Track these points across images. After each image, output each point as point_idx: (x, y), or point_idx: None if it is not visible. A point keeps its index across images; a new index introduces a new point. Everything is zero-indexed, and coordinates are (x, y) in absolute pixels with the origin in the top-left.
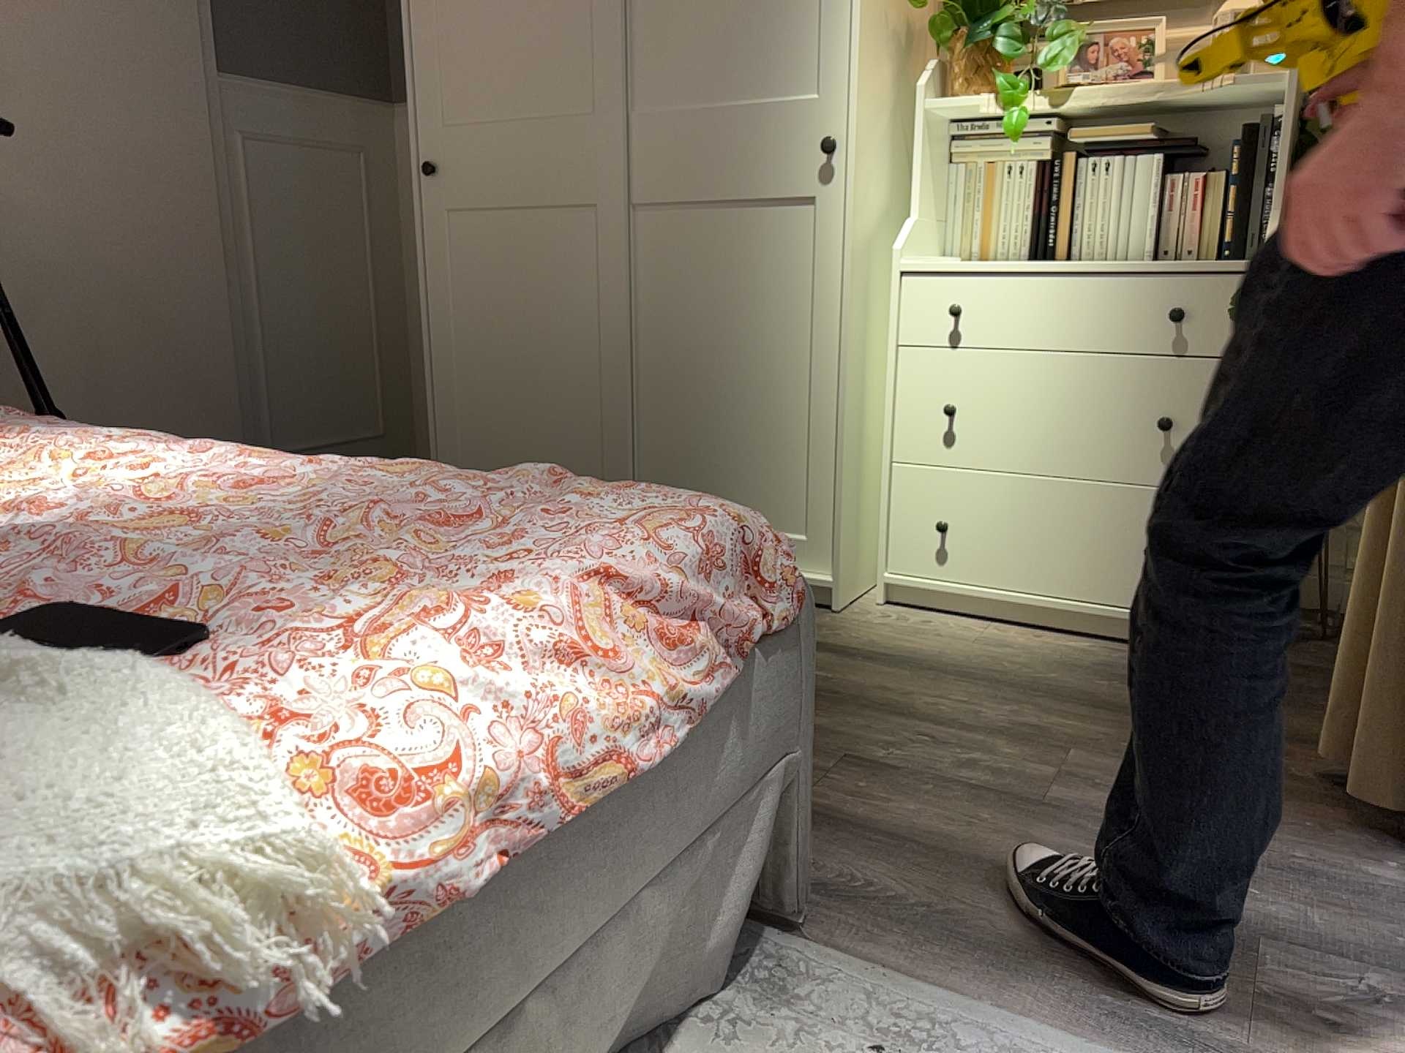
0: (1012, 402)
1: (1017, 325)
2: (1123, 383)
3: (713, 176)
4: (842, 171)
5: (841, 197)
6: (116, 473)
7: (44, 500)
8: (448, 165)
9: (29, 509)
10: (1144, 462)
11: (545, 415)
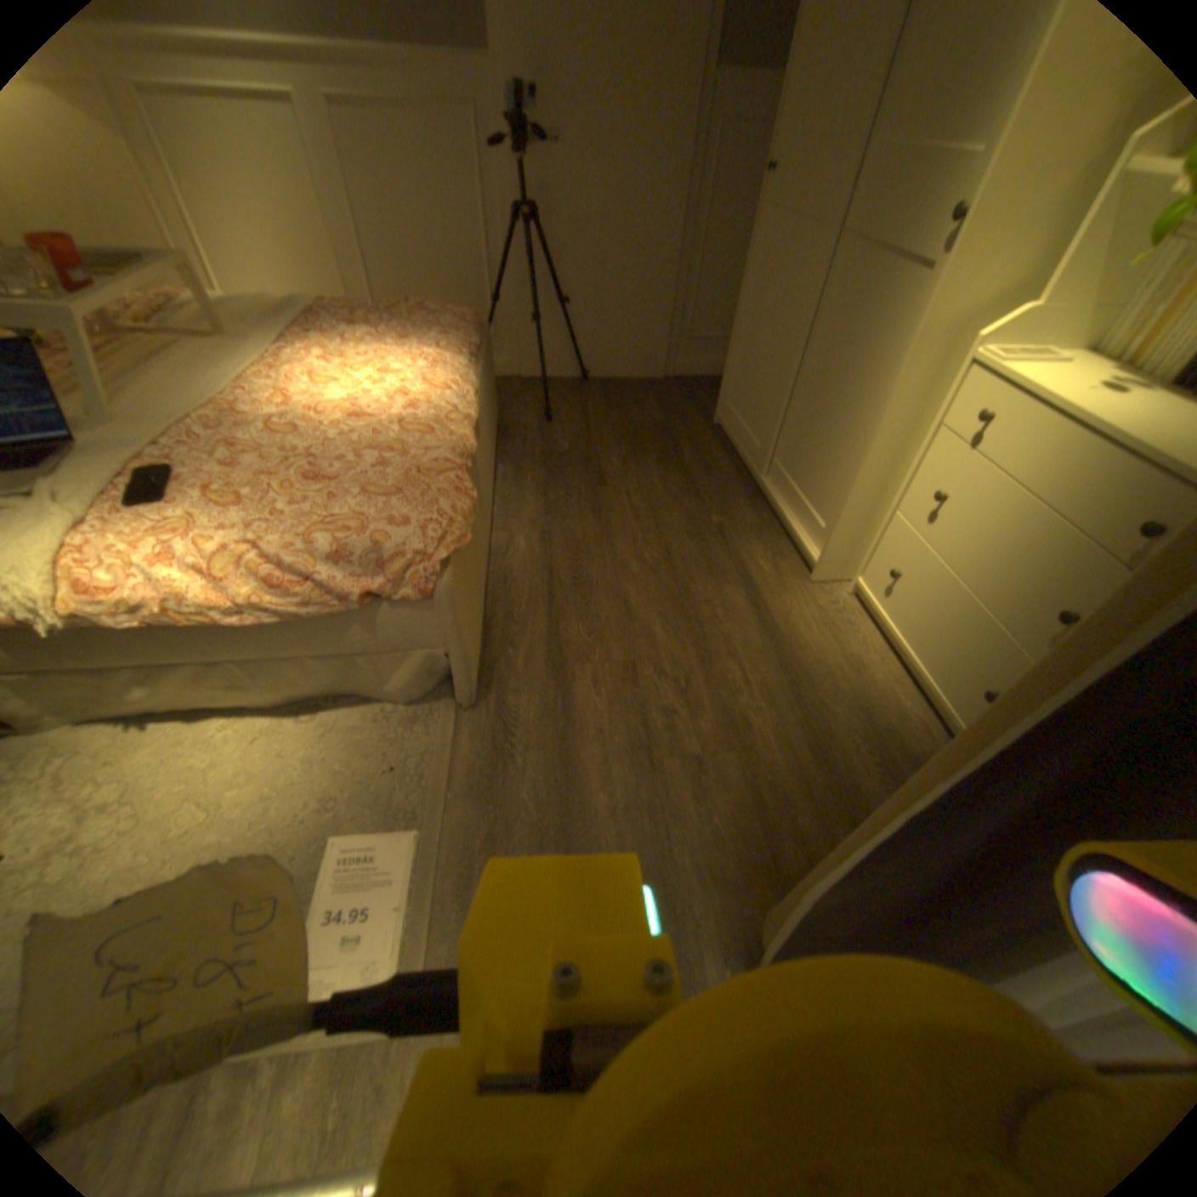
0: (985, 515)
1: (1026, 454)
2: (1070, 557)
3: (892, 216)
4: (964, 240)
5: (952, 268)
6: (376, 378)
7: (334, 386)
8: (782, 162)
9: (290, 397)
10: (1039, 631)
11: (763, 371)
